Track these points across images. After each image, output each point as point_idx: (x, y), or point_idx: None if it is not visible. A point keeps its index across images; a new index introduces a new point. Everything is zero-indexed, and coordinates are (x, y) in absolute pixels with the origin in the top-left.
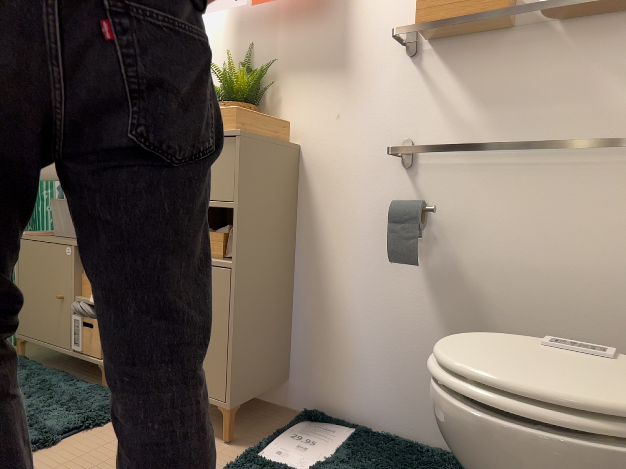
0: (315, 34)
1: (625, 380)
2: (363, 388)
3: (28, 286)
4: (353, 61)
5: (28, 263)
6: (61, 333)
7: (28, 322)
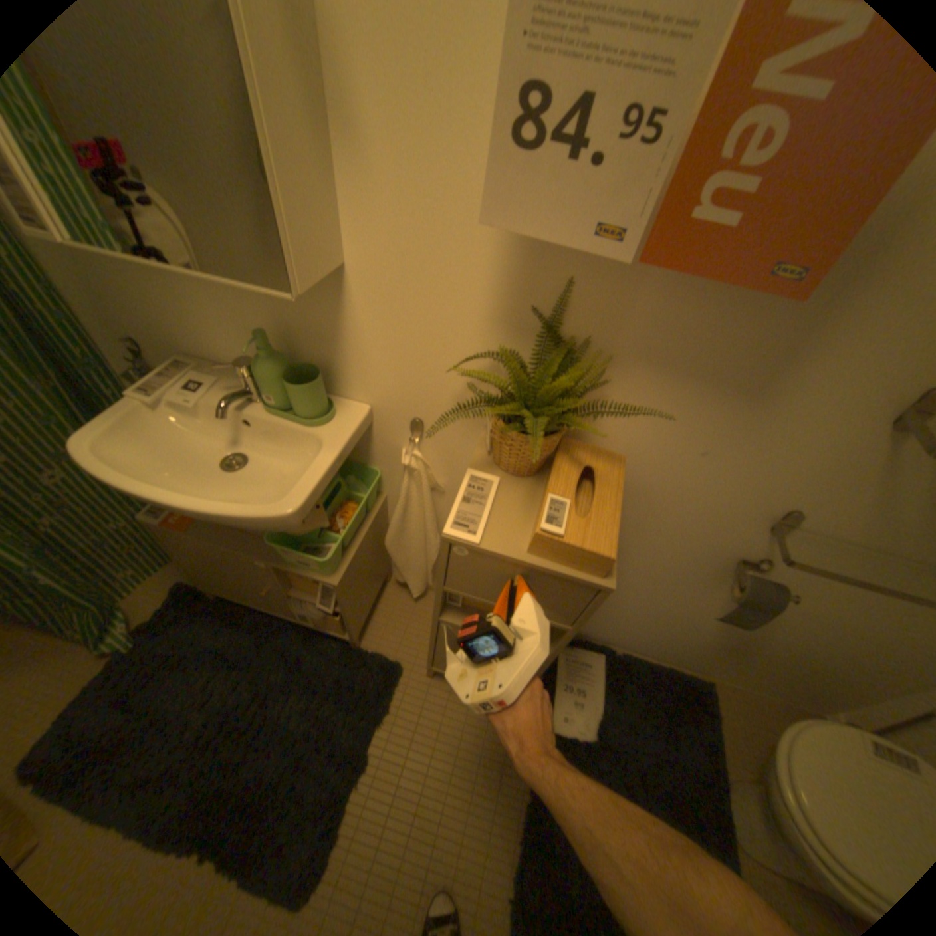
0: (736, 314)
1: None
2: (614, 630)
3: (198, 566)
4: (785, 391)
5: (185, 549)
6: (278, 608)
7: (215, 588)
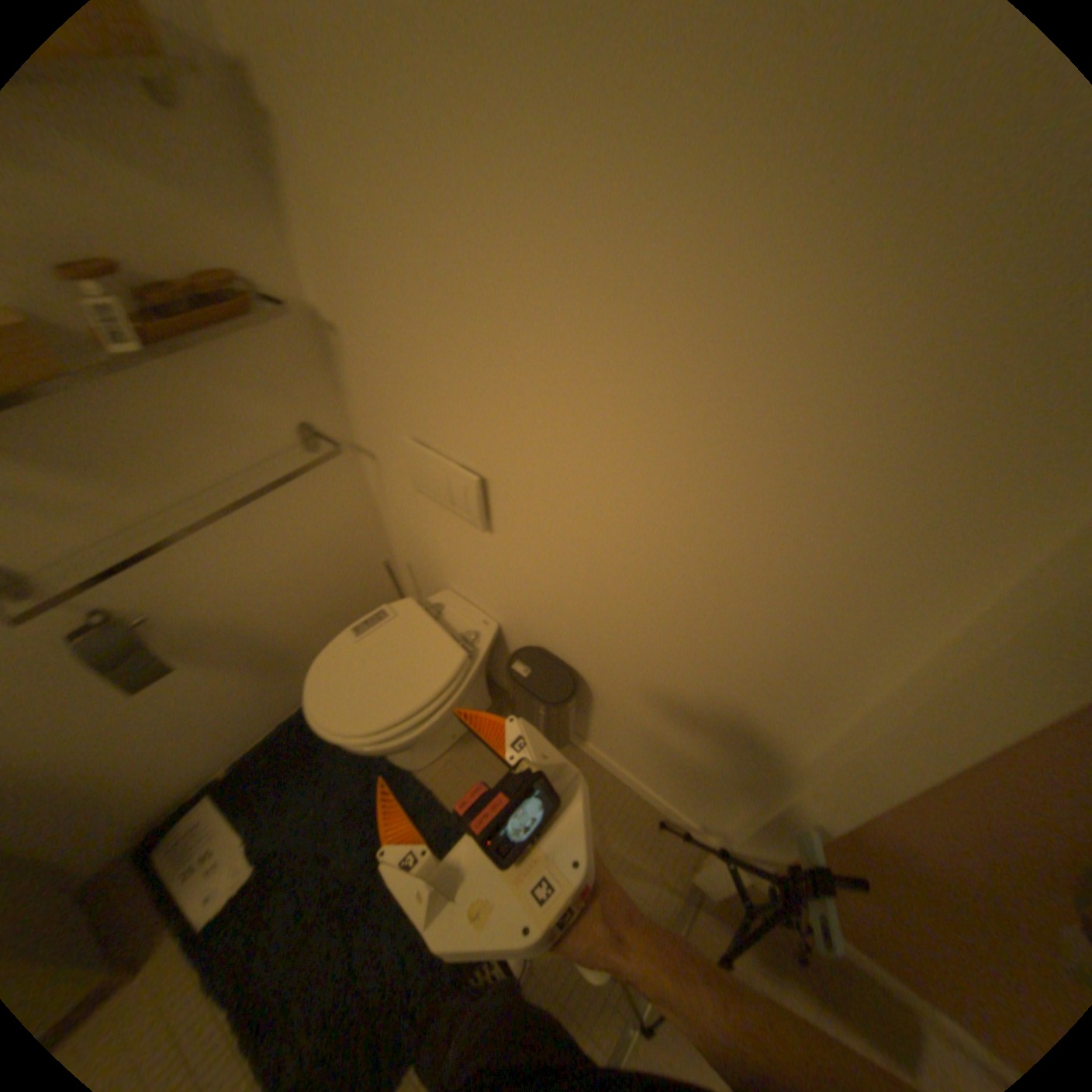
0: None
1: (424, 637)
2: (169, 777)
3: None
4: None
5: None
6: None
7: None
